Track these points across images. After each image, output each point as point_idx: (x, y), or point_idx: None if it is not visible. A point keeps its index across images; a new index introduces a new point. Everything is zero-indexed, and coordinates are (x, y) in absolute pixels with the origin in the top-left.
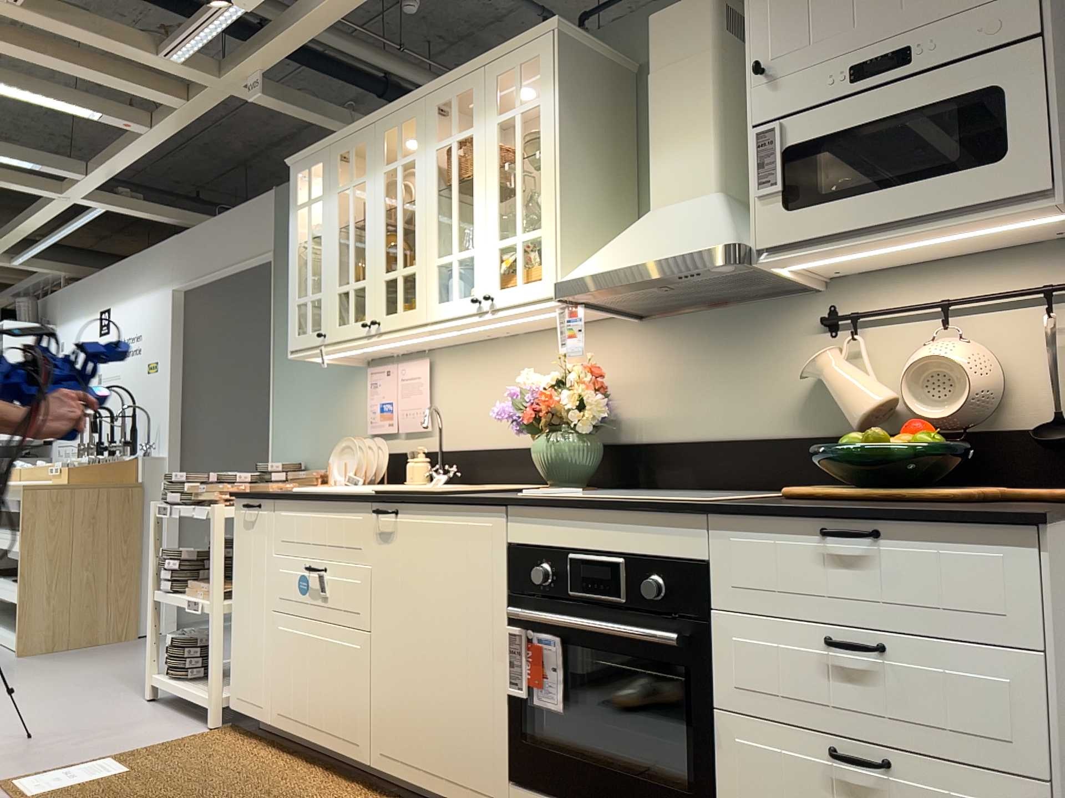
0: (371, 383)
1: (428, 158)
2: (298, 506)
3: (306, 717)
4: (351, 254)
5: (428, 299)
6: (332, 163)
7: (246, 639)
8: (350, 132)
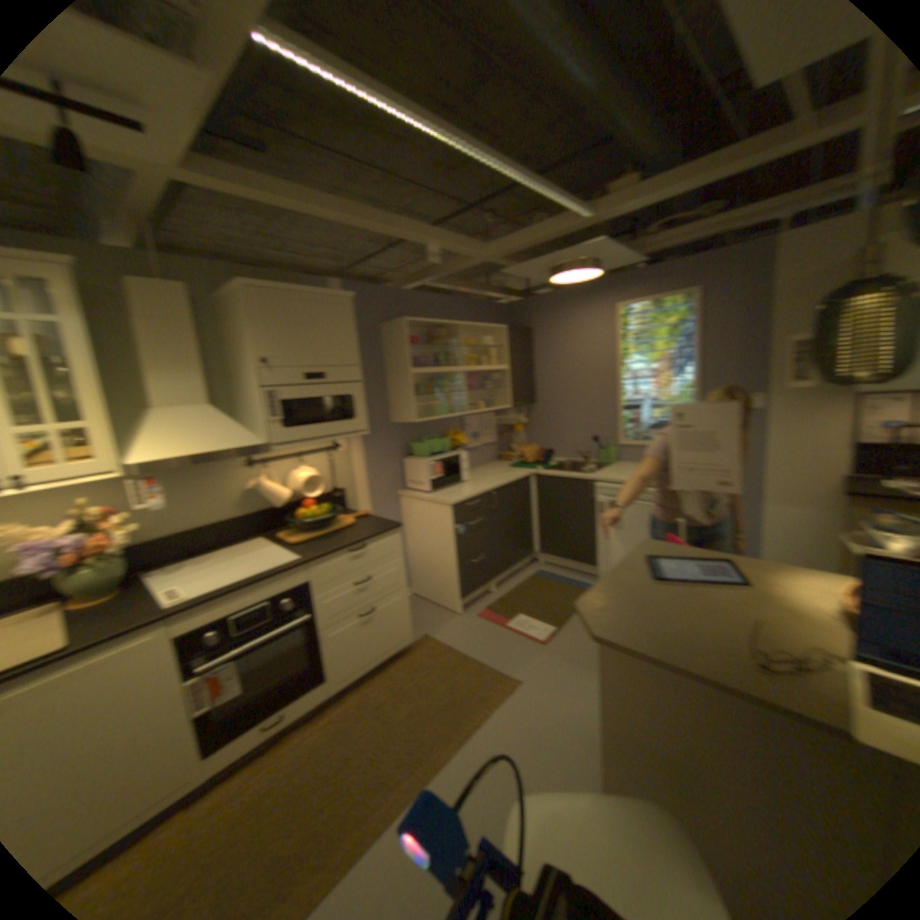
0: None
1: None
2: None
3: None
4: None
5: None
6: None
7: None
8: None
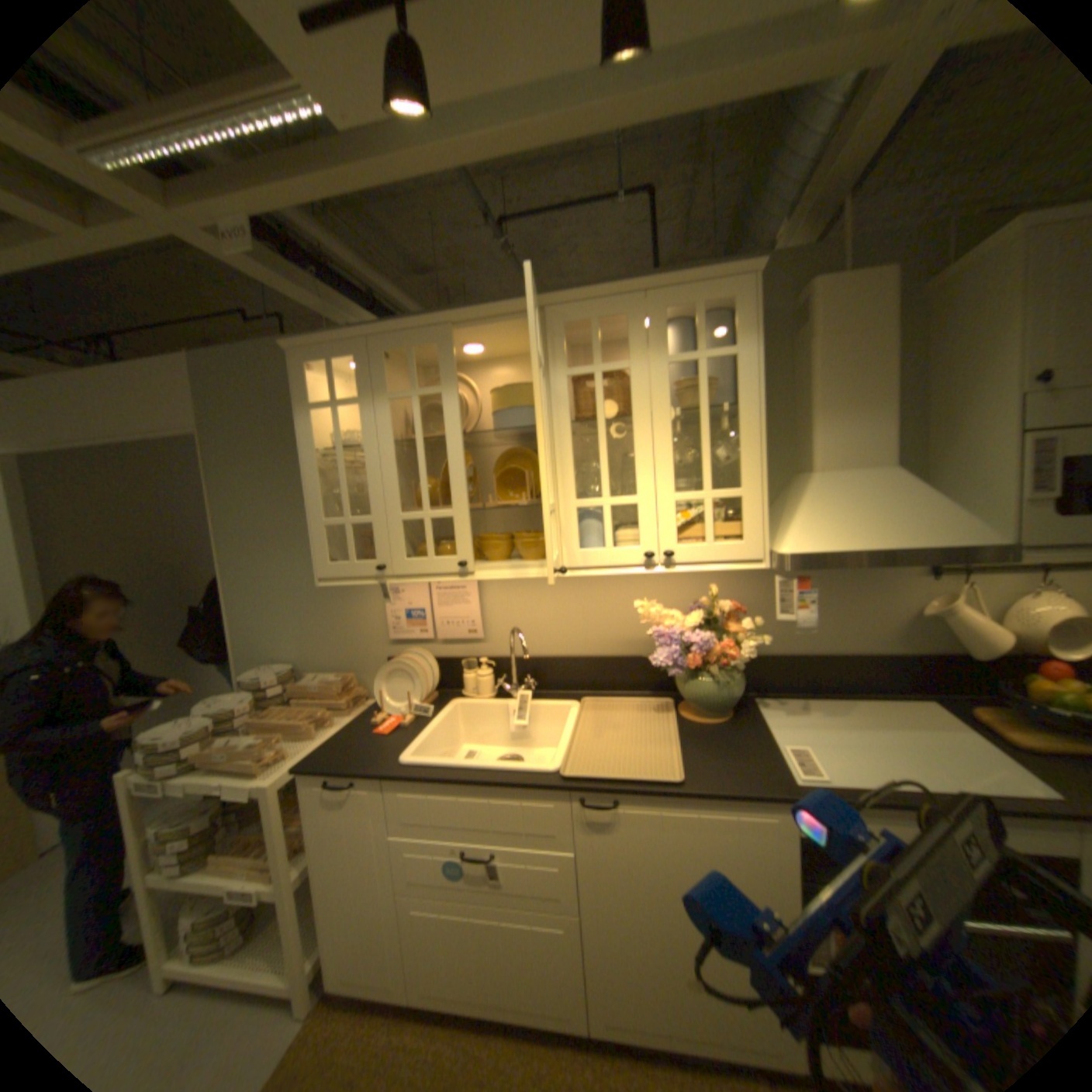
0: (391, 591)
1: (554, 384)
2: (433, 791)
3: (476, 1001)
4: (423, 479)
5: (566, 546)
6: (372, 361)
7: (349, 927)
8: (407, 327)
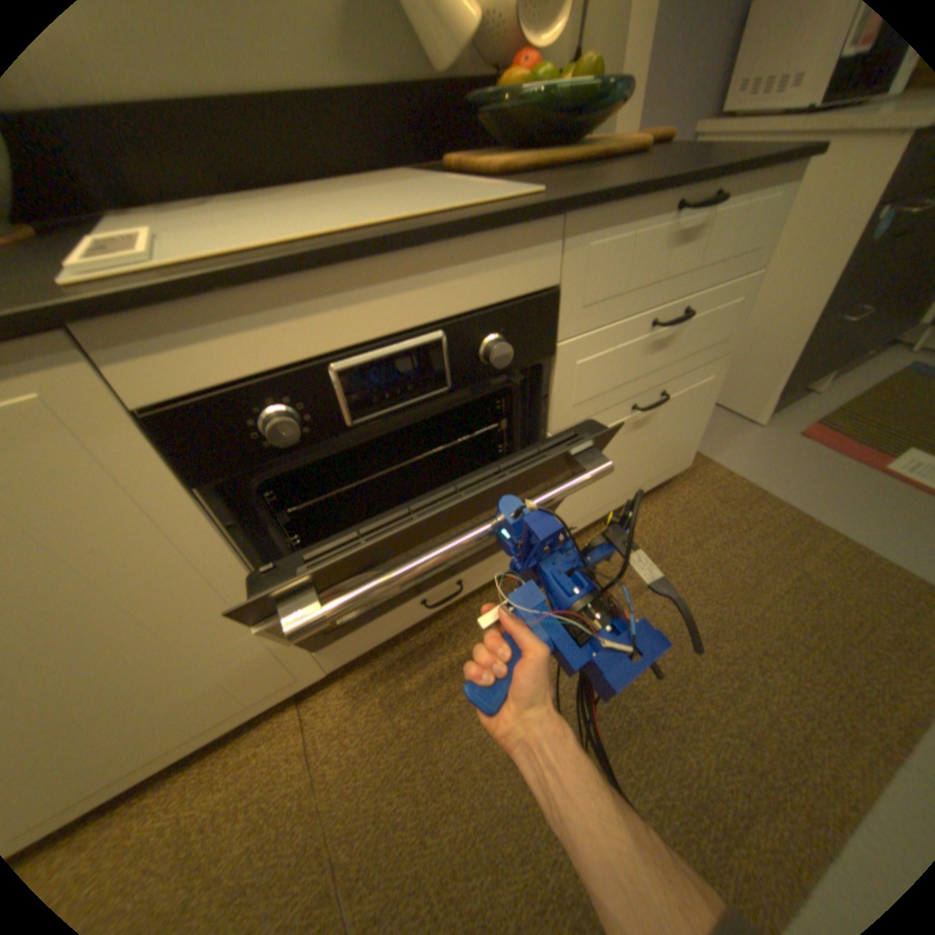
0: None
1: None
2: None
3: None
4: None
5: None
6: None
7: None
8: None
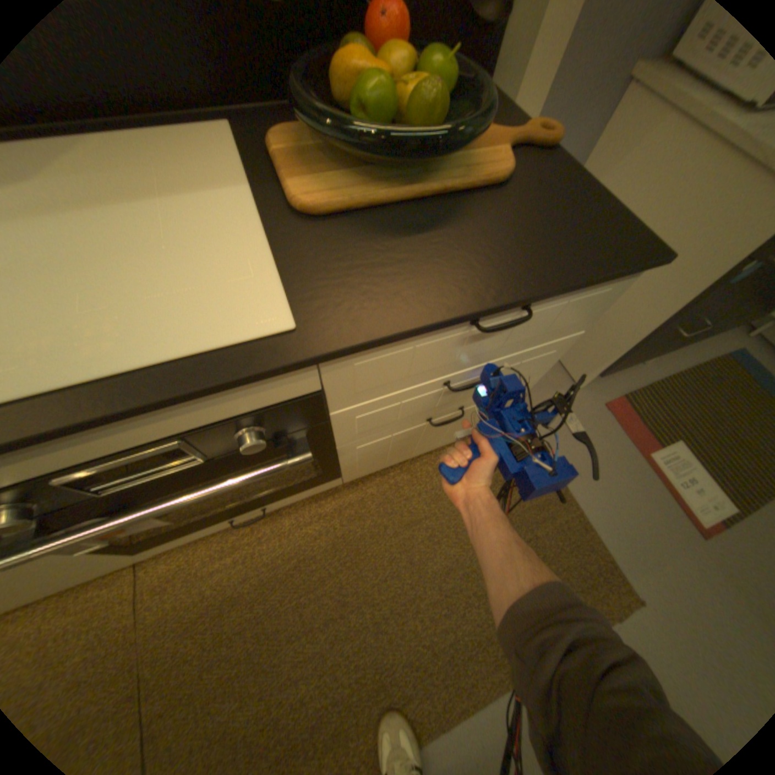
0: None
1: None
2: None
3: None
4: None
5: None
6: None
7: None
8: None
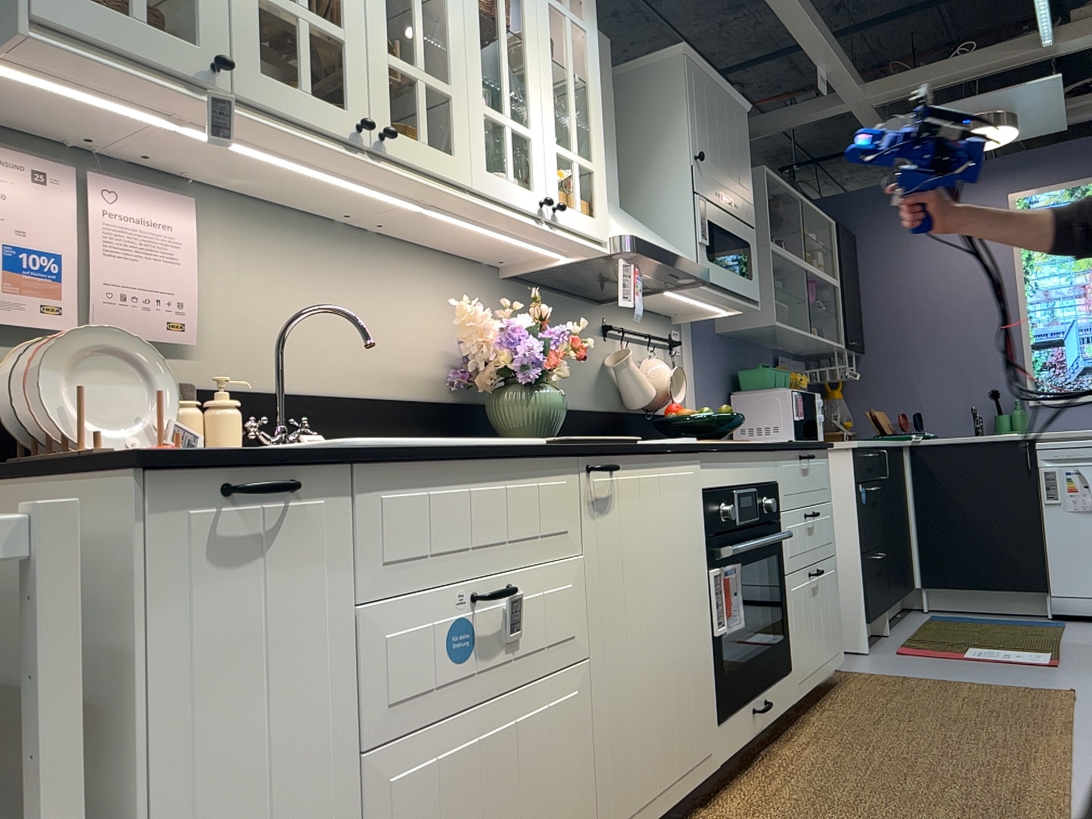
0: None
1: None
2: (433, 475)
3: None
4: None
5: (475, 156)
6: None
7: None
8: None
